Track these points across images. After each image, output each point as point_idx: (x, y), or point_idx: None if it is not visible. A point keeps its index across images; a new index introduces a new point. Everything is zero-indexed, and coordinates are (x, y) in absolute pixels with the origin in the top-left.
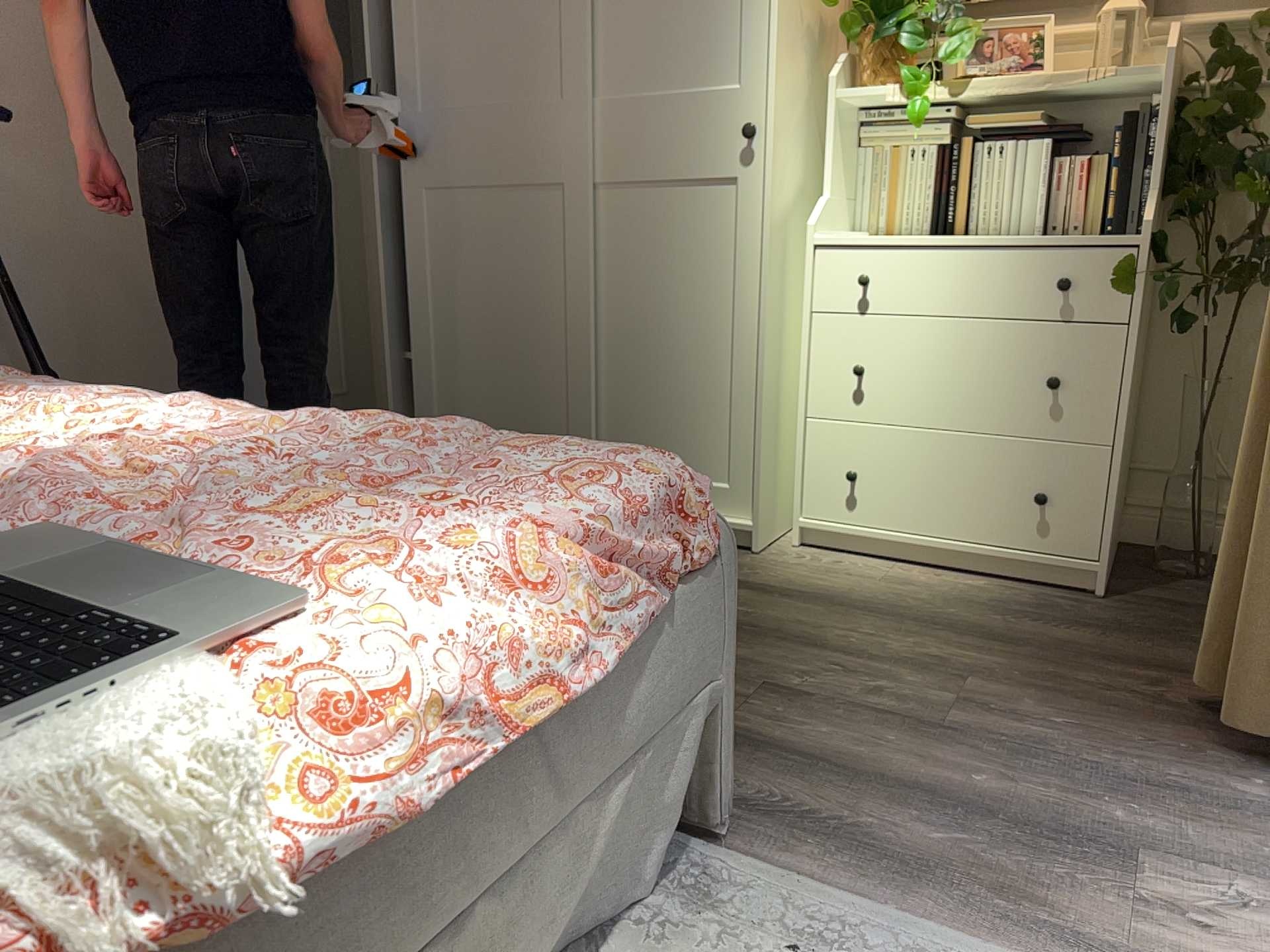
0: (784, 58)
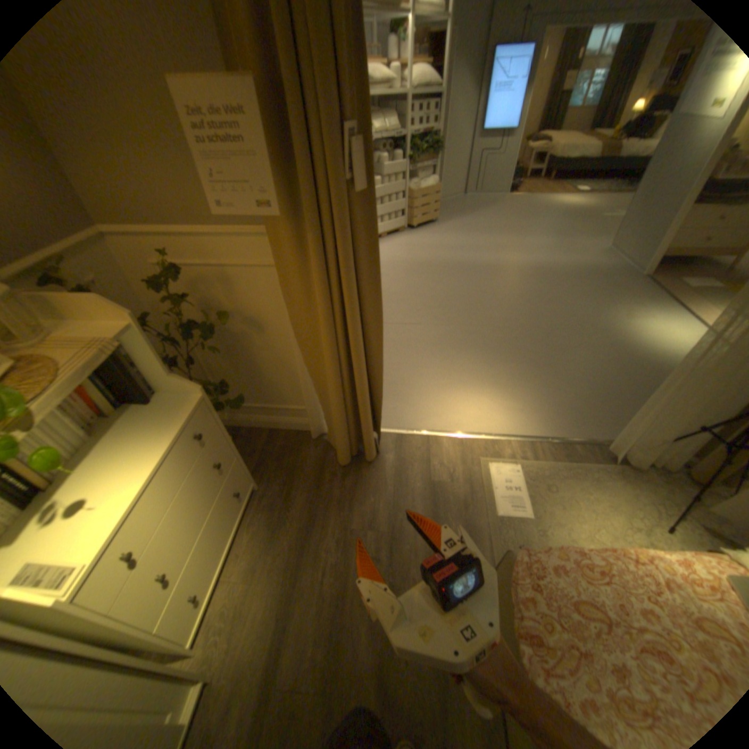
0: None
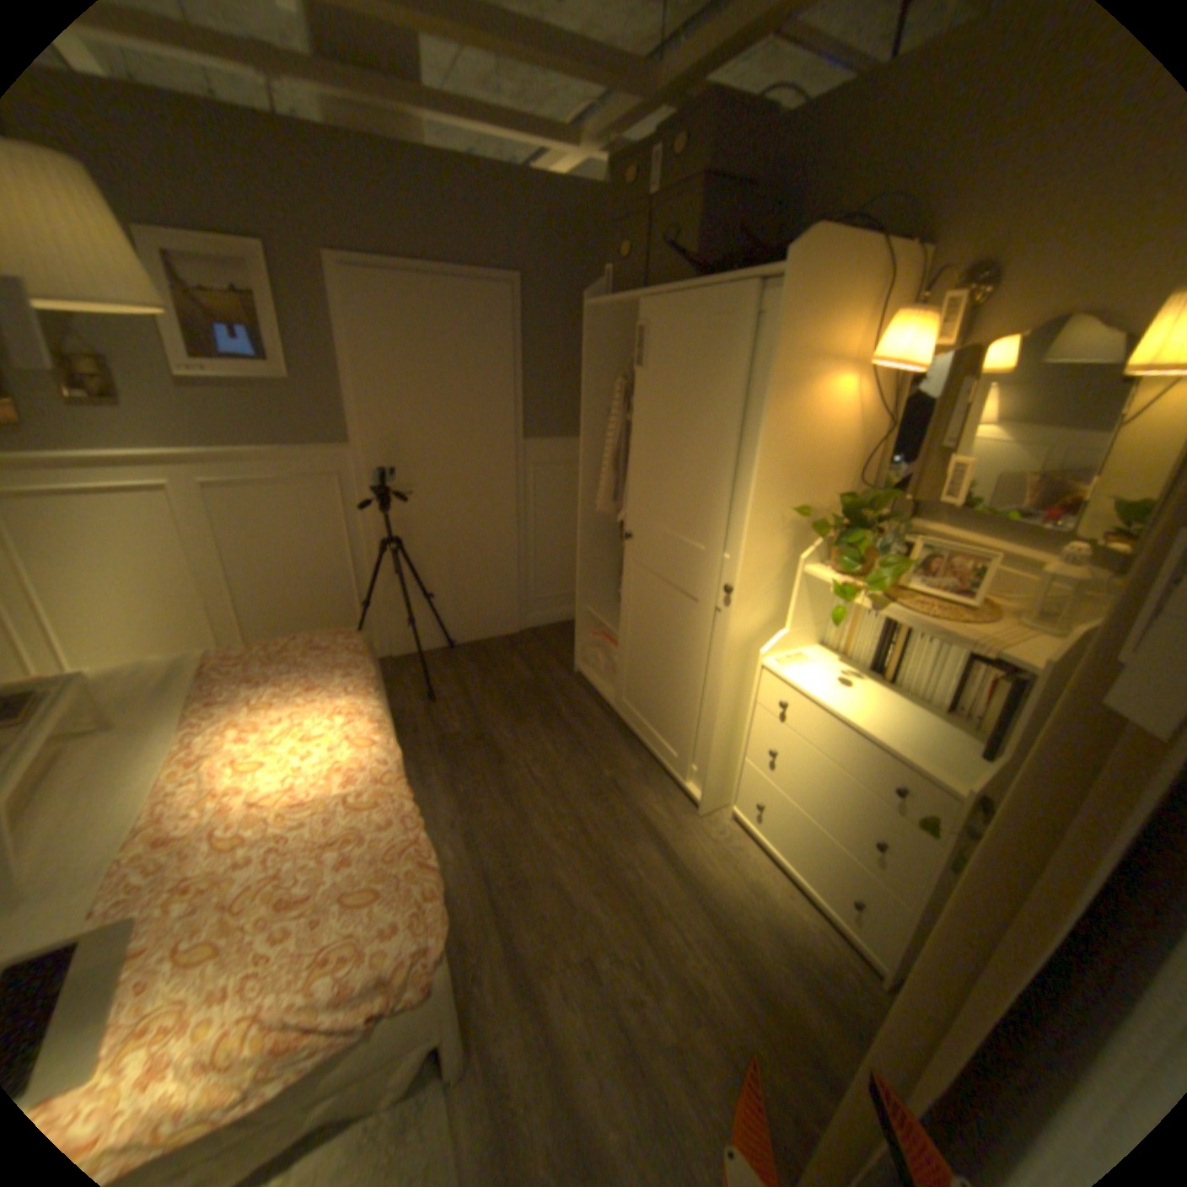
0: (758, 550)
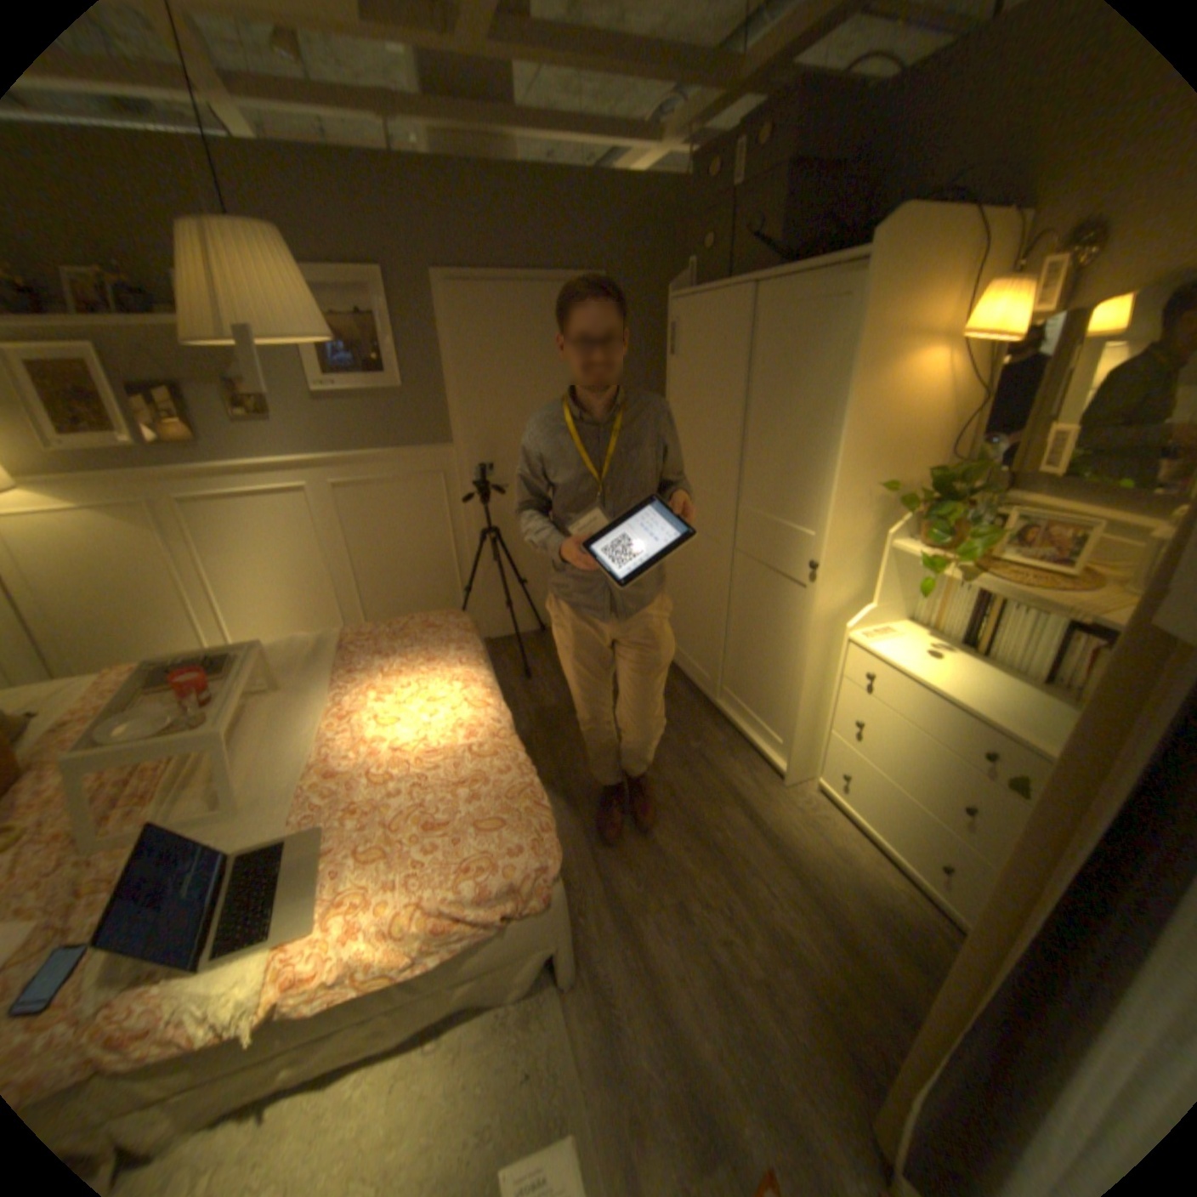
0: (844, 526)
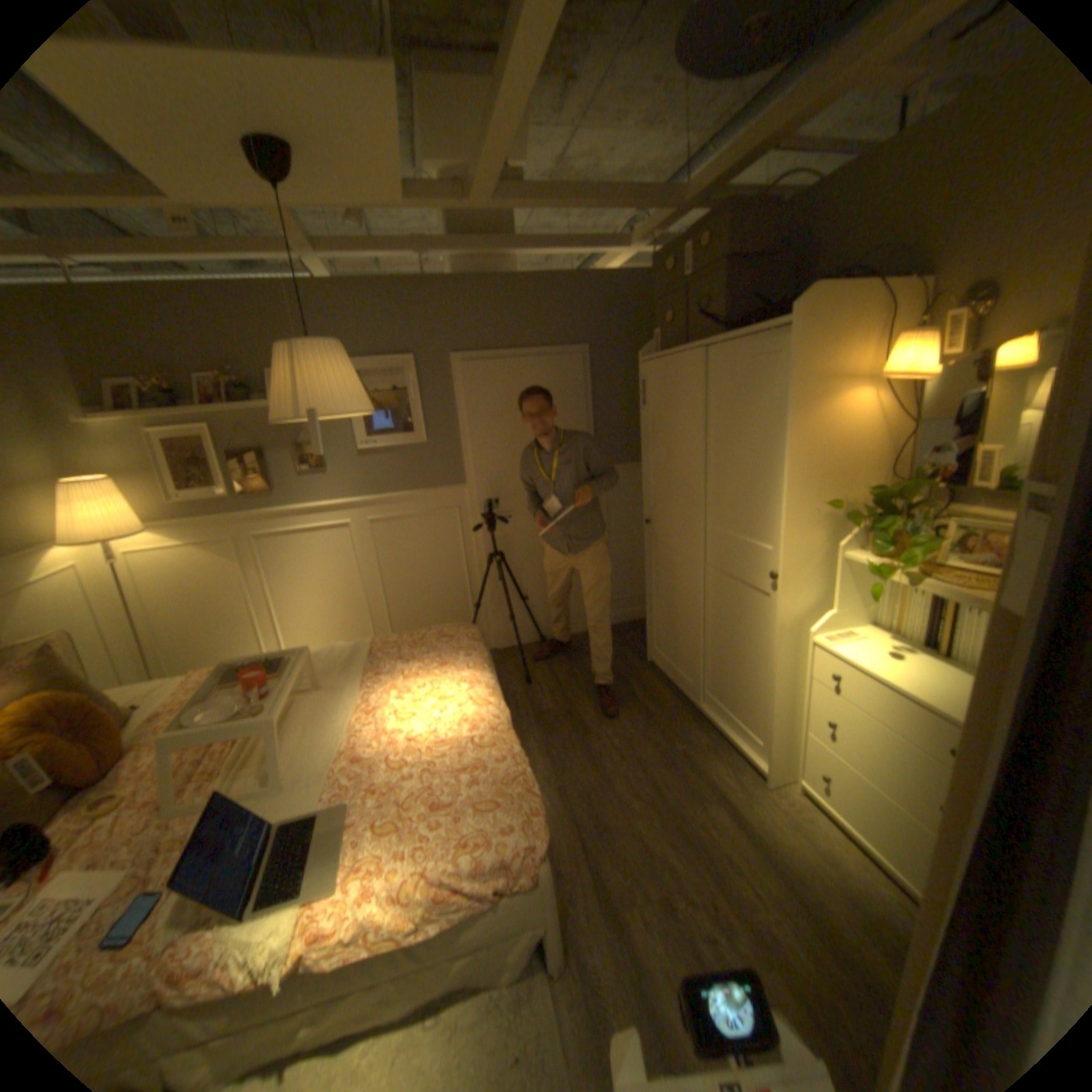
0: (797, 540)
